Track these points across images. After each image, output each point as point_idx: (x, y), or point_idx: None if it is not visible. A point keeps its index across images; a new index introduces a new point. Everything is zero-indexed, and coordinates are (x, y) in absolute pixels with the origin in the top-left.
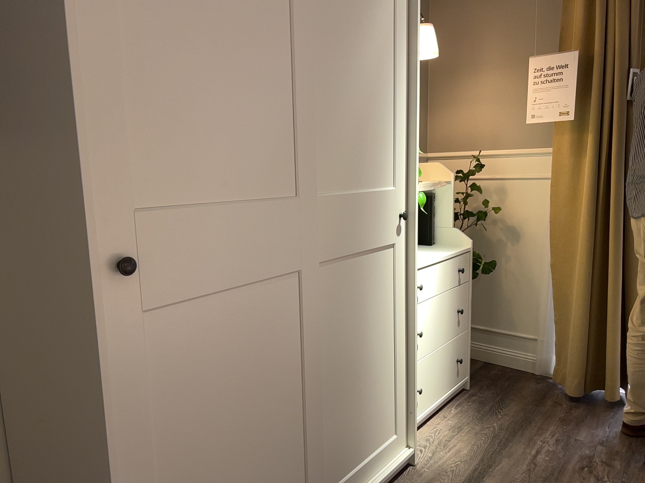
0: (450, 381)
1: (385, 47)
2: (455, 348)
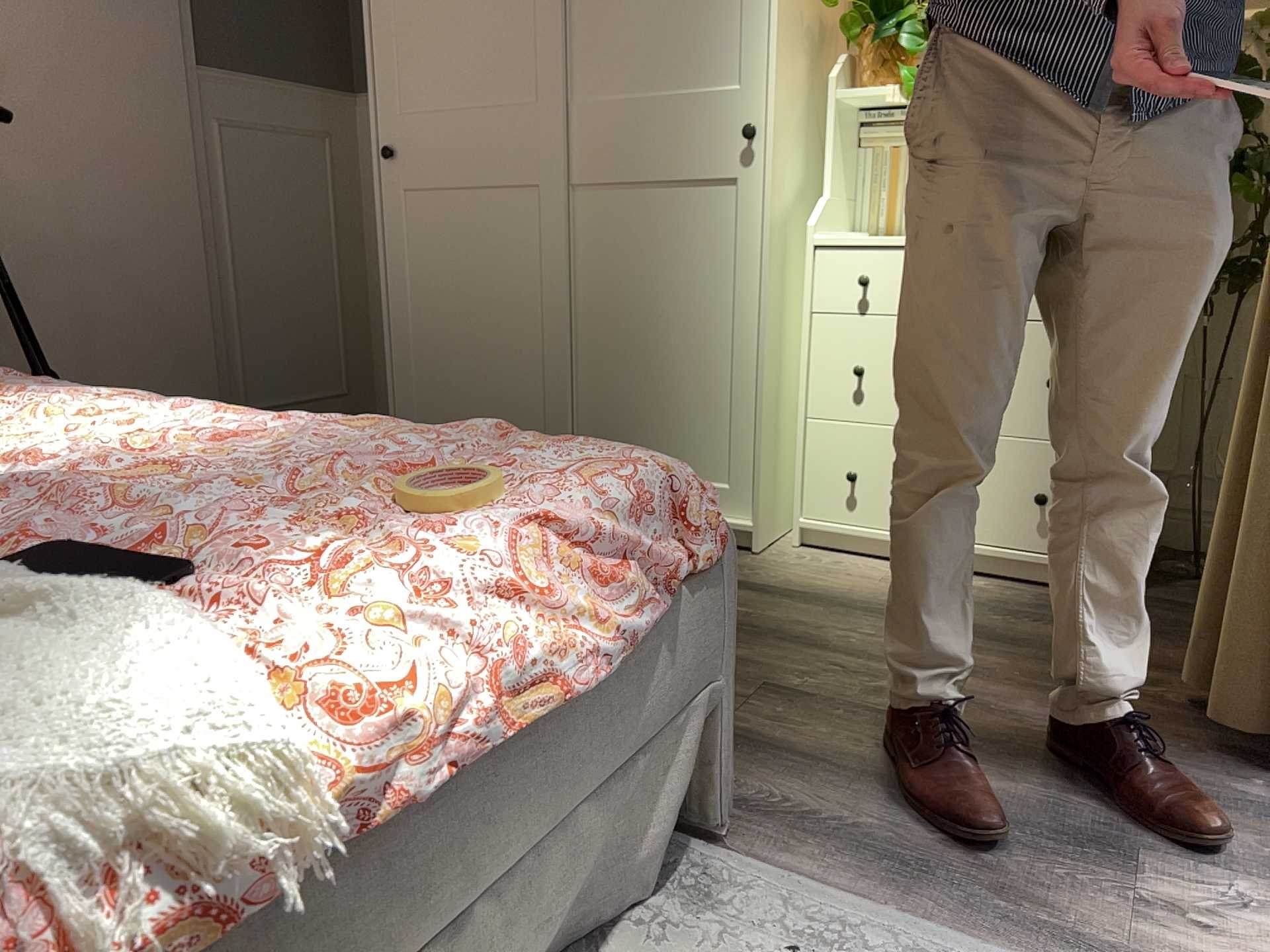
0: (997, 527)
1: None
2: (1029, 464)
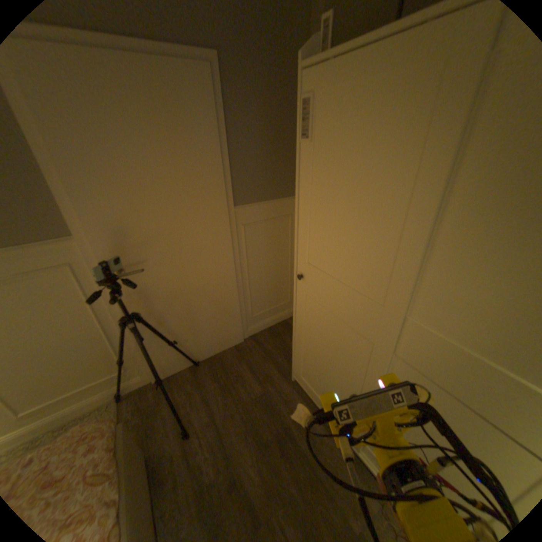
0: None
1: None
2: None
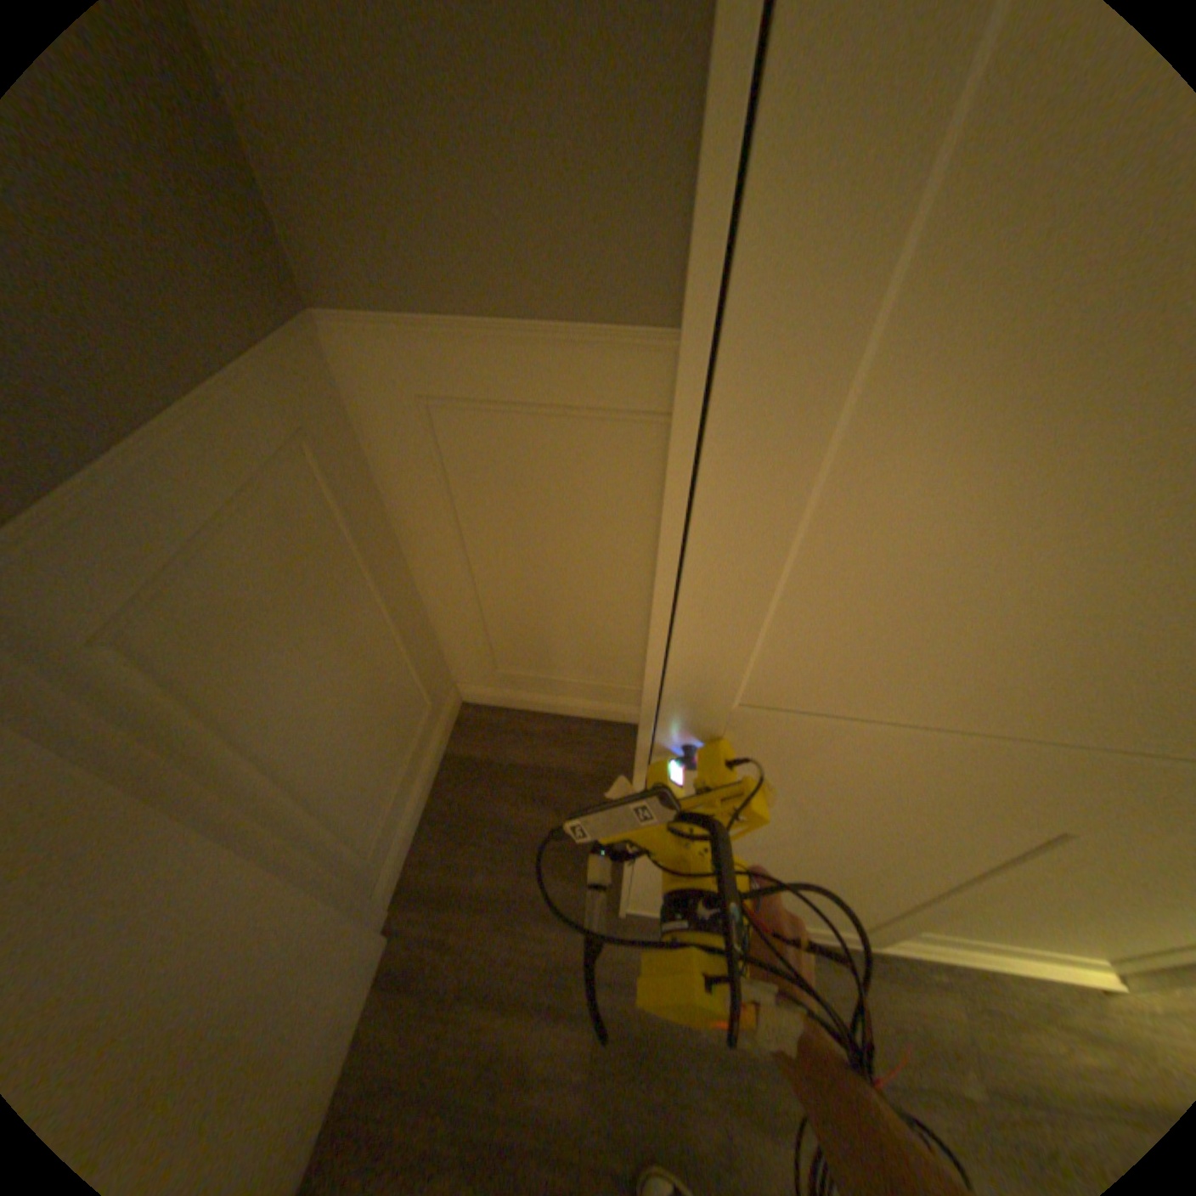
0: None
1: None
2: None
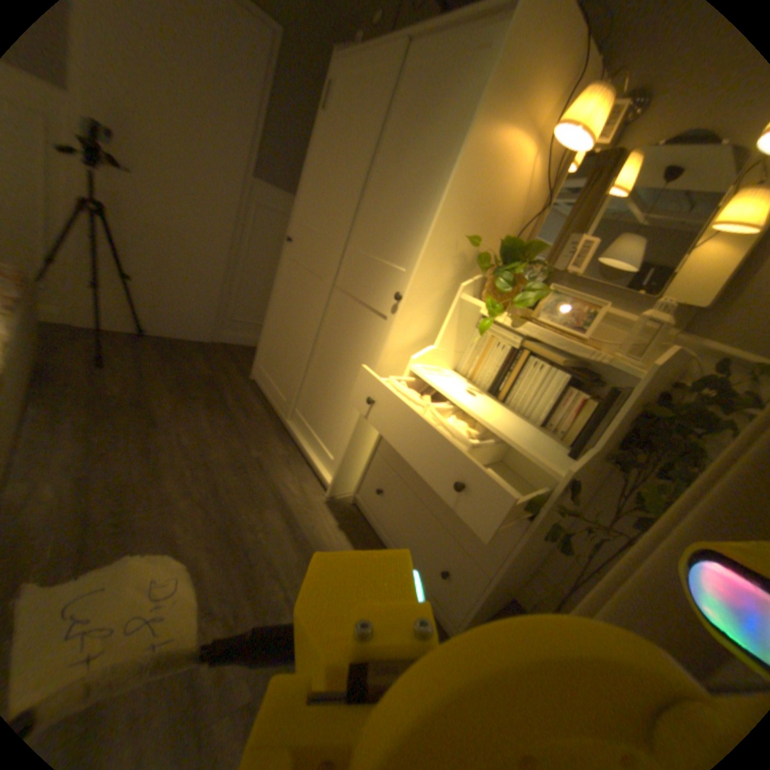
0: (424, 566)
1: (443, 139)
2: (450, 549)
